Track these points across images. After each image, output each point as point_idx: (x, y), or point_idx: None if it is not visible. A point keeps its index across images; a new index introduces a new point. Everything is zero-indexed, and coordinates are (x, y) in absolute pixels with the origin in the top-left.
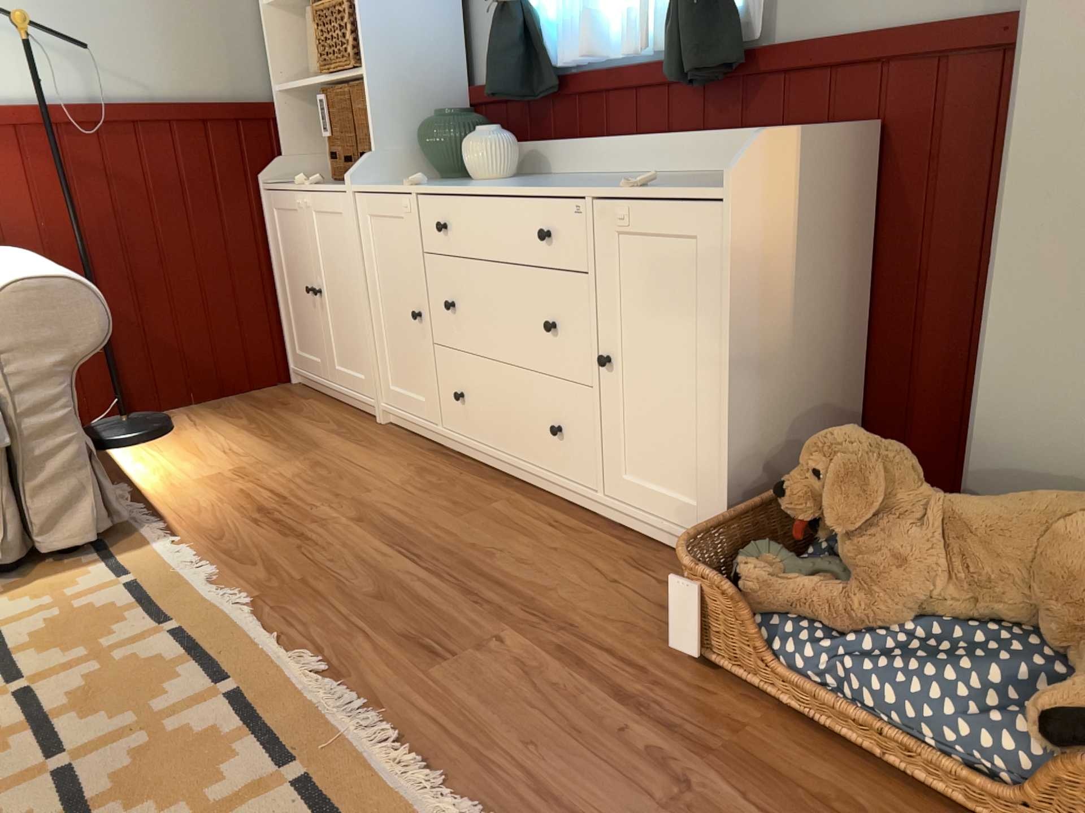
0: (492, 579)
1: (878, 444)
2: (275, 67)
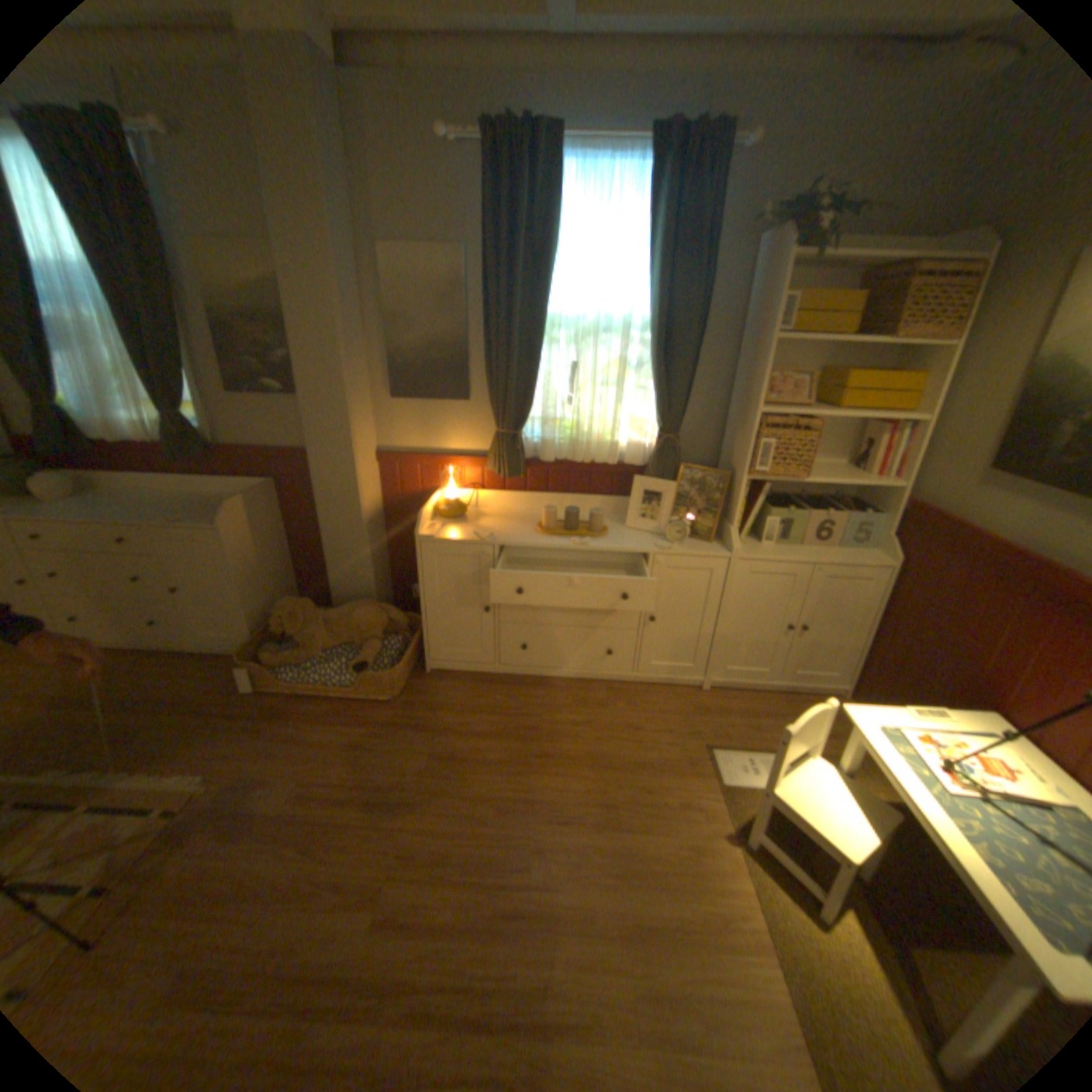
0: (140, 702)
1: (298, 603)
2: None
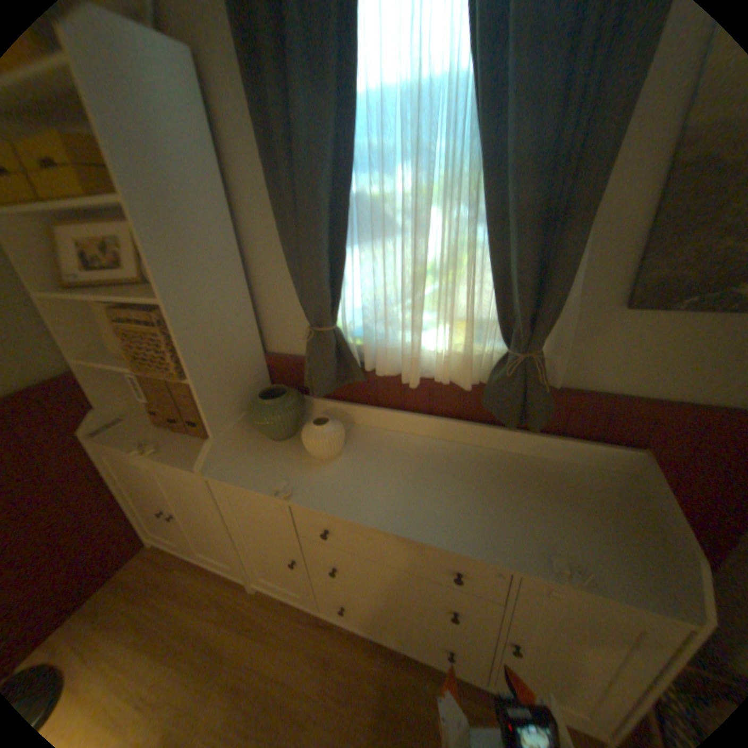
0: None
1: None
2: (64, 341)
